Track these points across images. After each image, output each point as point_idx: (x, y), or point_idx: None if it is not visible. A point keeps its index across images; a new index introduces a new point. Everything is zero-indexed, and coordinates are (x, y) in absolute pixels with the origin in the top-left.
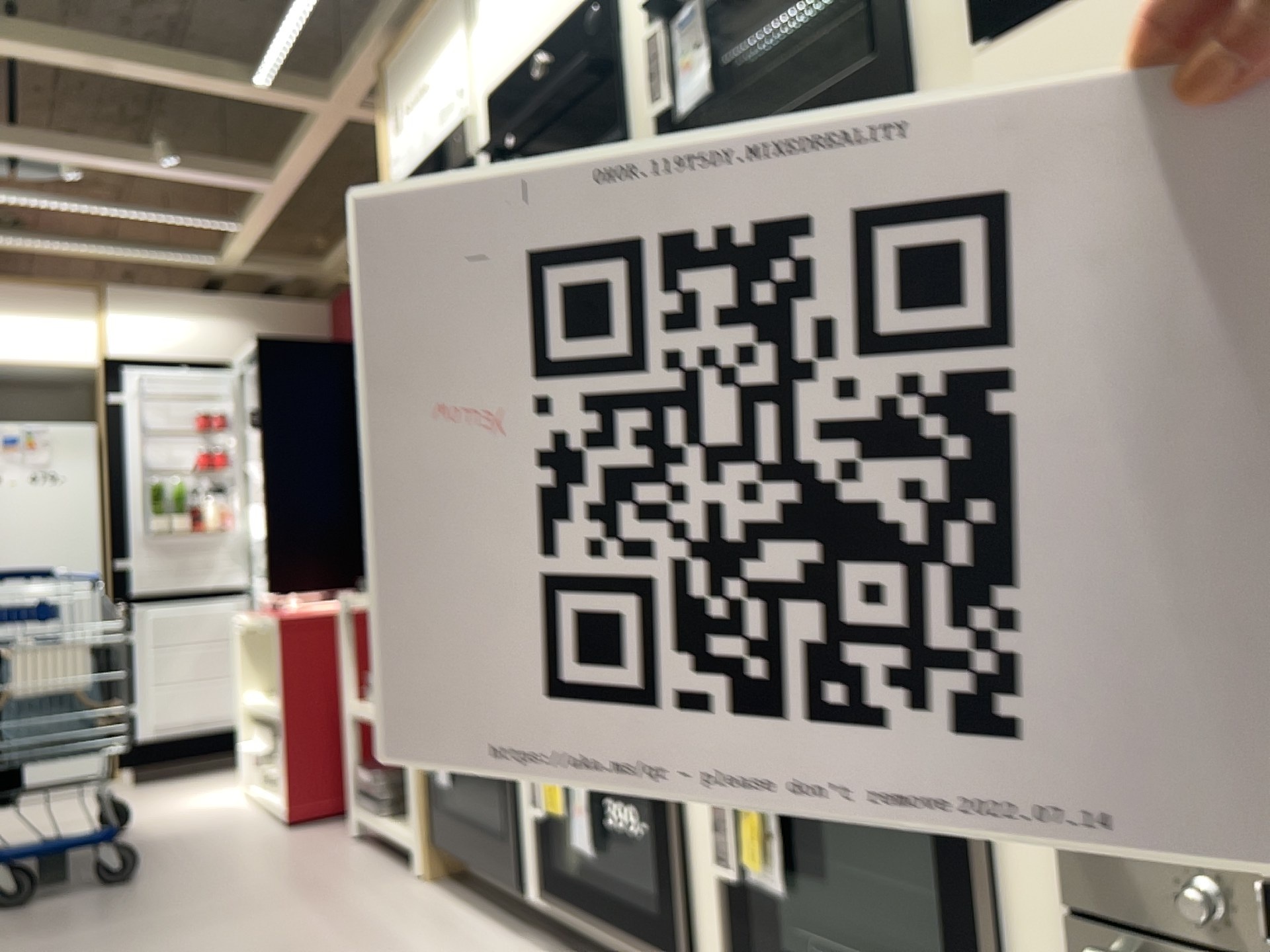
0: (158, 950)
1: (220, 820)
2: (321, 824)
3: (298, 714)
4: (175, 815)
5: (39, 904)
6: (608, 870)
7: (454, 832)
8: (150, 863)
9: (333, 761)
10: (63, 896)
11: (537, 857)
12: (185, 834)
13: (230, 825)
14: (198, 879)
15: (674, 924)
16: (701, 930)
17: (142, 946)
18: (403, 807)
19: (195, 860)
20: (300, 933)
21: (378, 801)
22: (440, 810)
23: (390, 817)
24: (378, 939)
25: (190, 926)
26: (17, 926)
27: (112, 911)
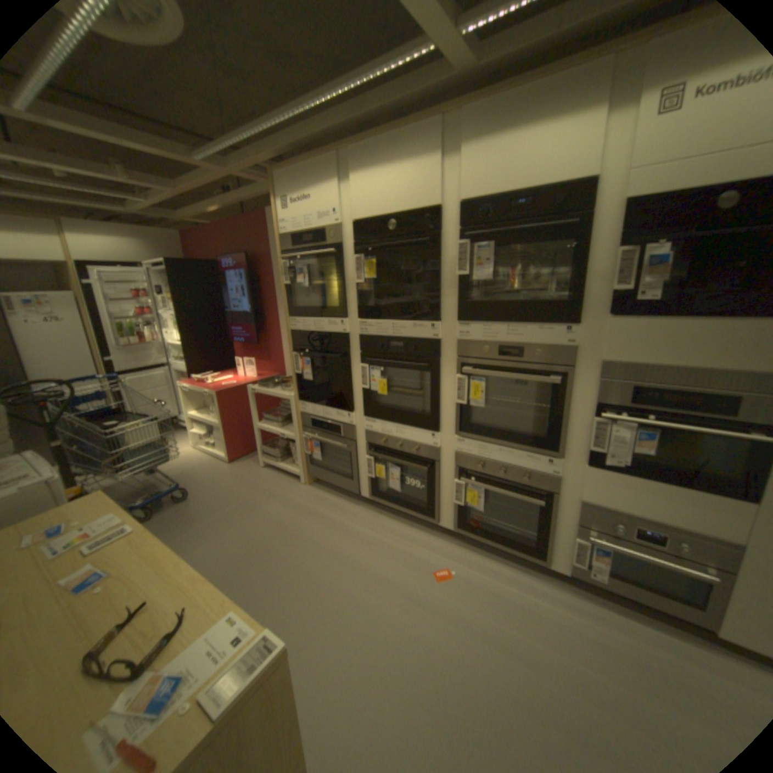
0: (232, 532)
1: (195, 464)
2: (241, 462)
3: (227, 427)
4: (171, 463)
5: (155, 517)
6: (403, 494)
7: (320, 473)
8: (185, 490)
9: (241, 440)
10: (162, 512)
11: (367, 486)
12: (186, 473)
13: (201, 466)
14: (215, 496)
15: (432, 511)
16: (442, 513)
17: (223, 531)
18: (289, 461)
19: (204, 486)
20: (280, 515)
21: (275, 458)
22: (311, 465)
23: (281, 463)
24: (311, 514)
25: (234, 519)
26: (157, 530)
27: (194, 516)
